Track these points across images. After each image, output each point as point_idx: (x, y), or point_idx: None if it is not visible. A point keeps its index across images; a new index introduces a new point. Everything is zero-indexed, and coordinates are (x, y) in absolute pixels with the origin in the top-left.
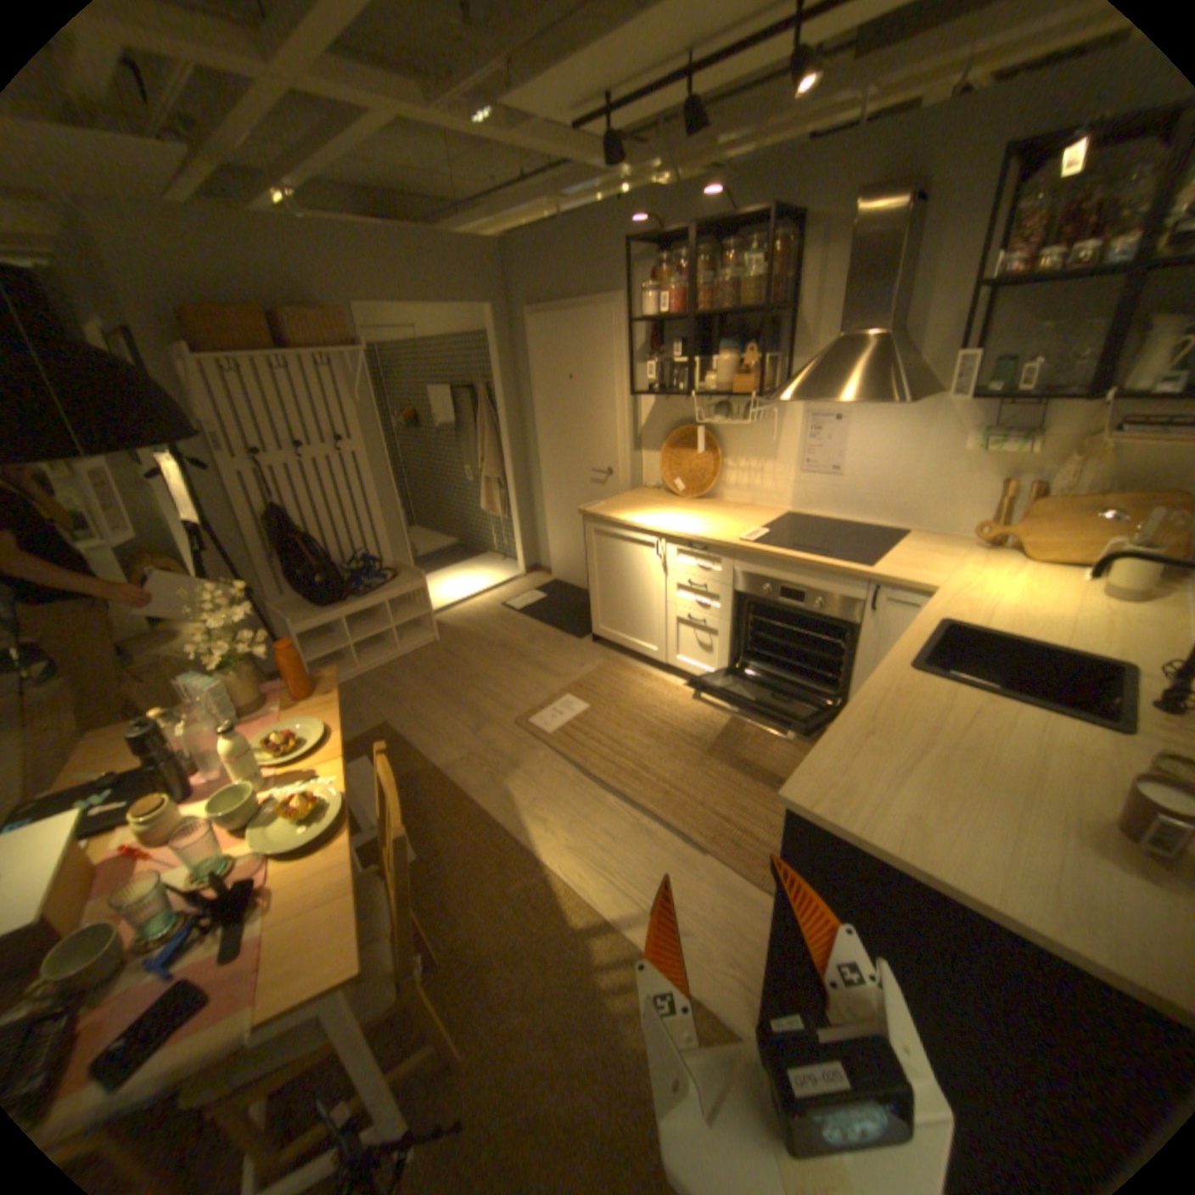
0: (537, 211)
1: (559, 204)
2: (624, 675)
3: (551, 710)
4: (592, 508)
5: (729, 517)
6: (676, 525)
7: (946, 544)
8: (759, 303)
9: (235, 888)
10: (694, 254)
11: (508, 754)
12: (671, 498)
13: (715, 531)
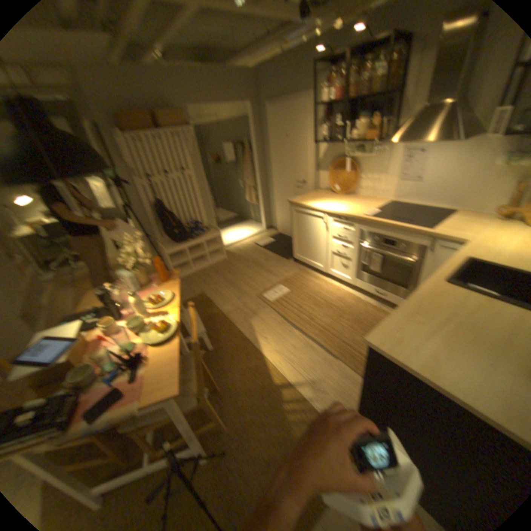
0: (273, 52)
1: (284, 47)
2: (307, 278)
3: (273, 292)
4: (295, 200)
5: (361, 204)
6: (334, 208)
7: (478, 217)
8: (383, 90)
9: (135, 356)
10: (350, 66)
11: (254, 309)
12: (333, 195)
13: (353, 211)
